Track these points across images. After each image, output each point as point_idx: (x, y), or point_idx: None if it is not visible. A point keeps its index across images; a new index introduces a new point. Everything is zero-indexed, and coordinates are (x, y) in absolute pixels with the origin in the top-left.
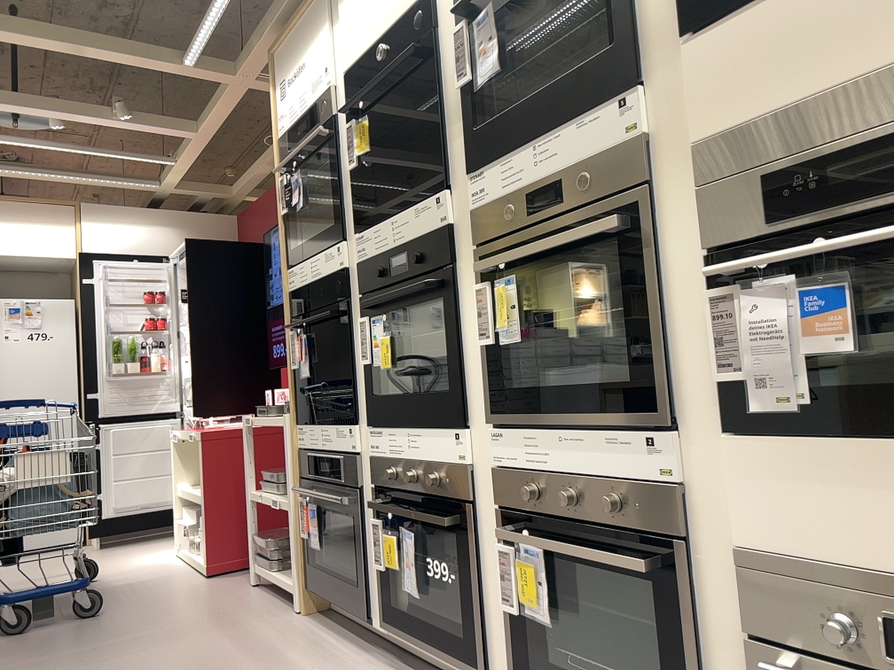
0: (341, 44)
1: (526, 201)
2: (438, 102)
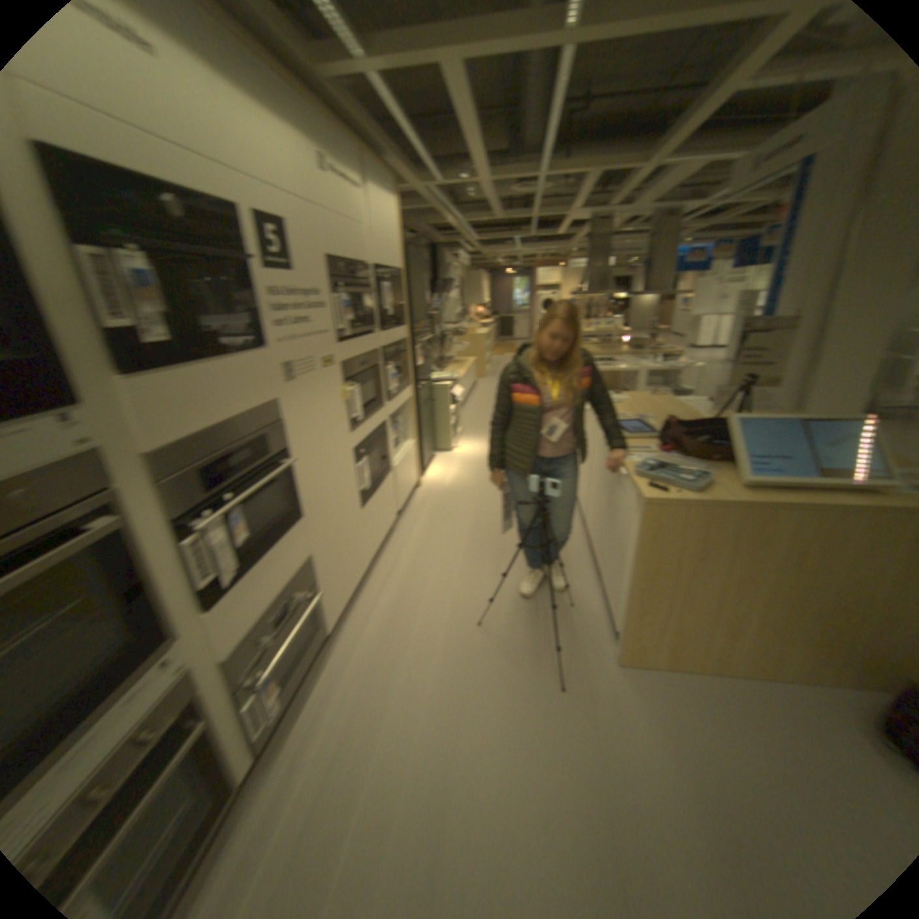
0: None
1: None
2: None
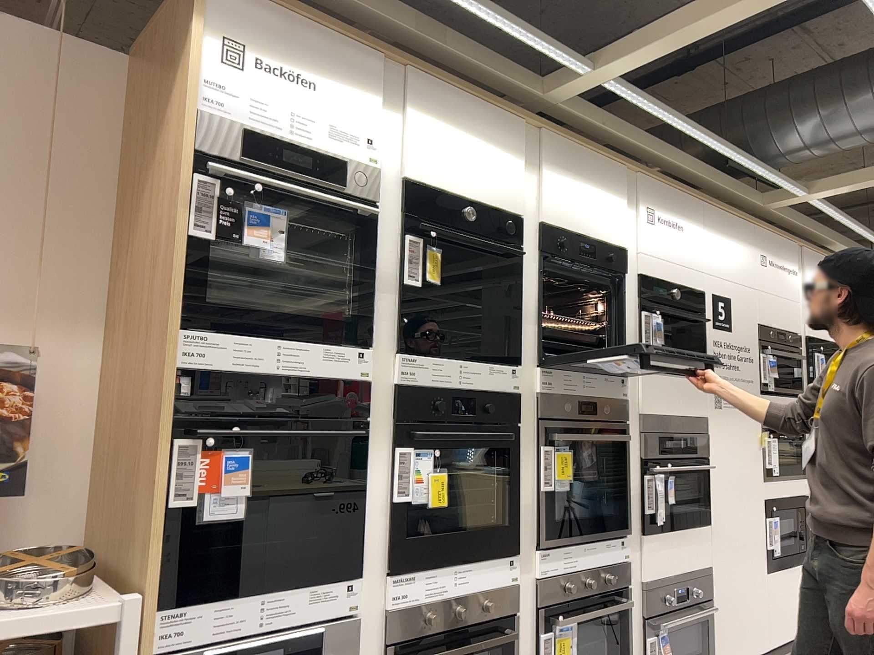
0: (411, 152)
1: (573, 402)
2: (515, 299)
